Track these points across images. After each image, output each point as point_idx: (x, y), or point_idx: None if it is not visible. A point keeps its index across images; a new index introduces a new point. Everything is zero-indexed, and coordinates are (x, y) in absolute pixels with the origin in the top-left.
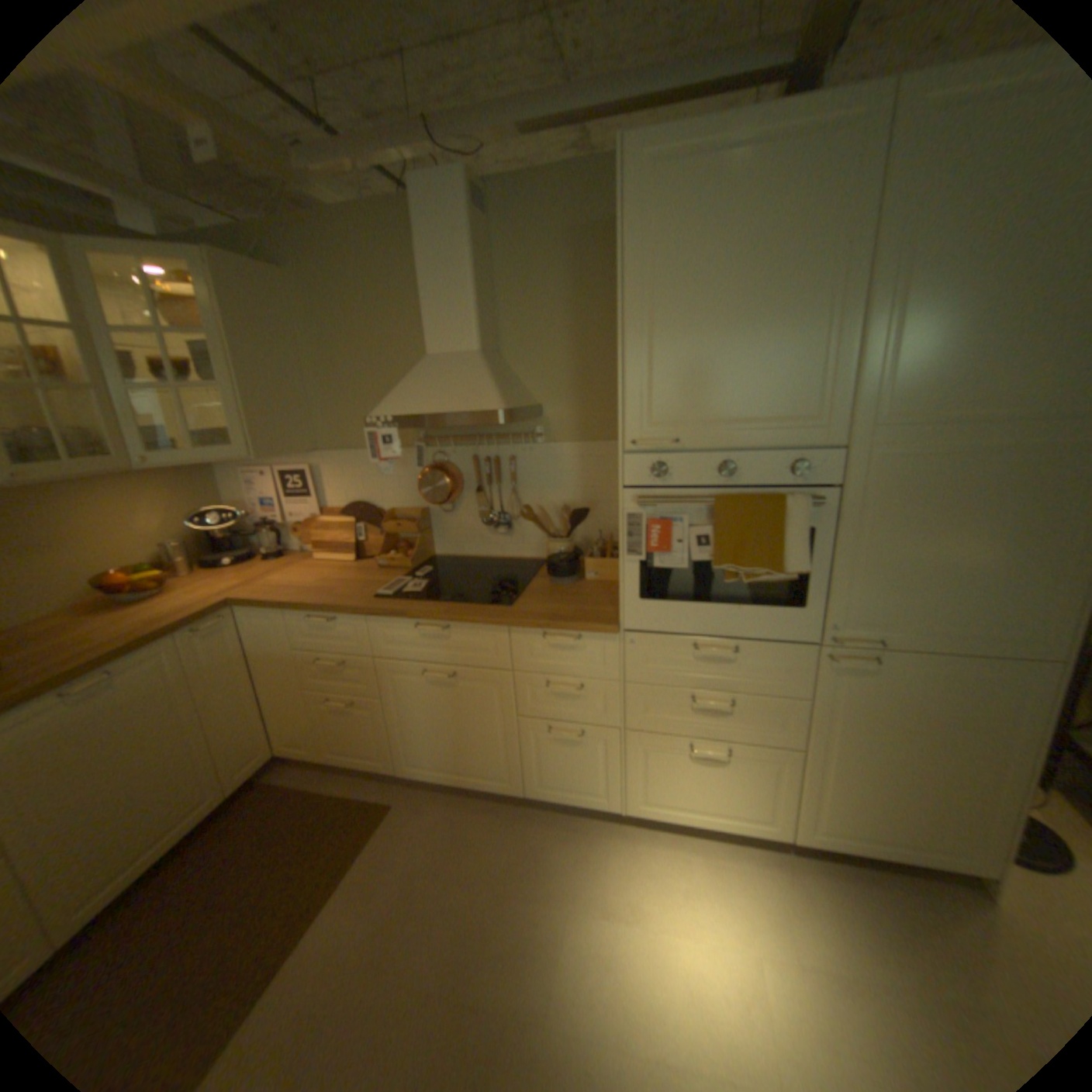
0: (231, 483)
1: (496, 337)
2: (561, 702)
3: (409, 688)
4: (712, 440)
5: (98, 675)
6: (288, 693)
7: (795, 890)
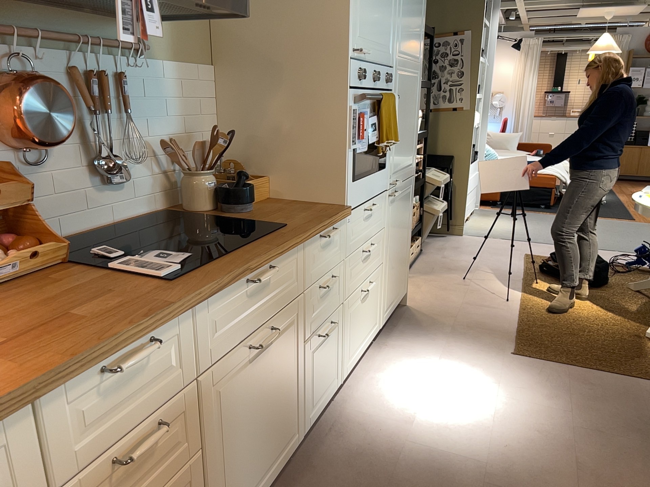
0: None
1: None
2: (323, 302)
3: (231, 392)
4: (372, 56)
5: None
6: None
7: (394, 348)
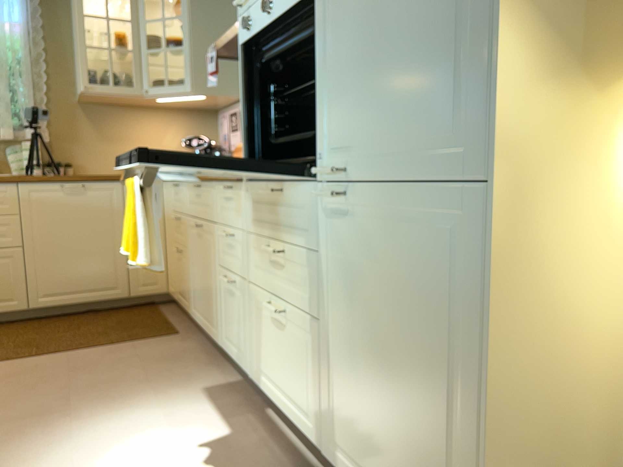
0: (221, 126)
1: None
2: (229, 252)
3: (192, 238)
4: None
5: (78, 183)
6: (170, 243)
7: None
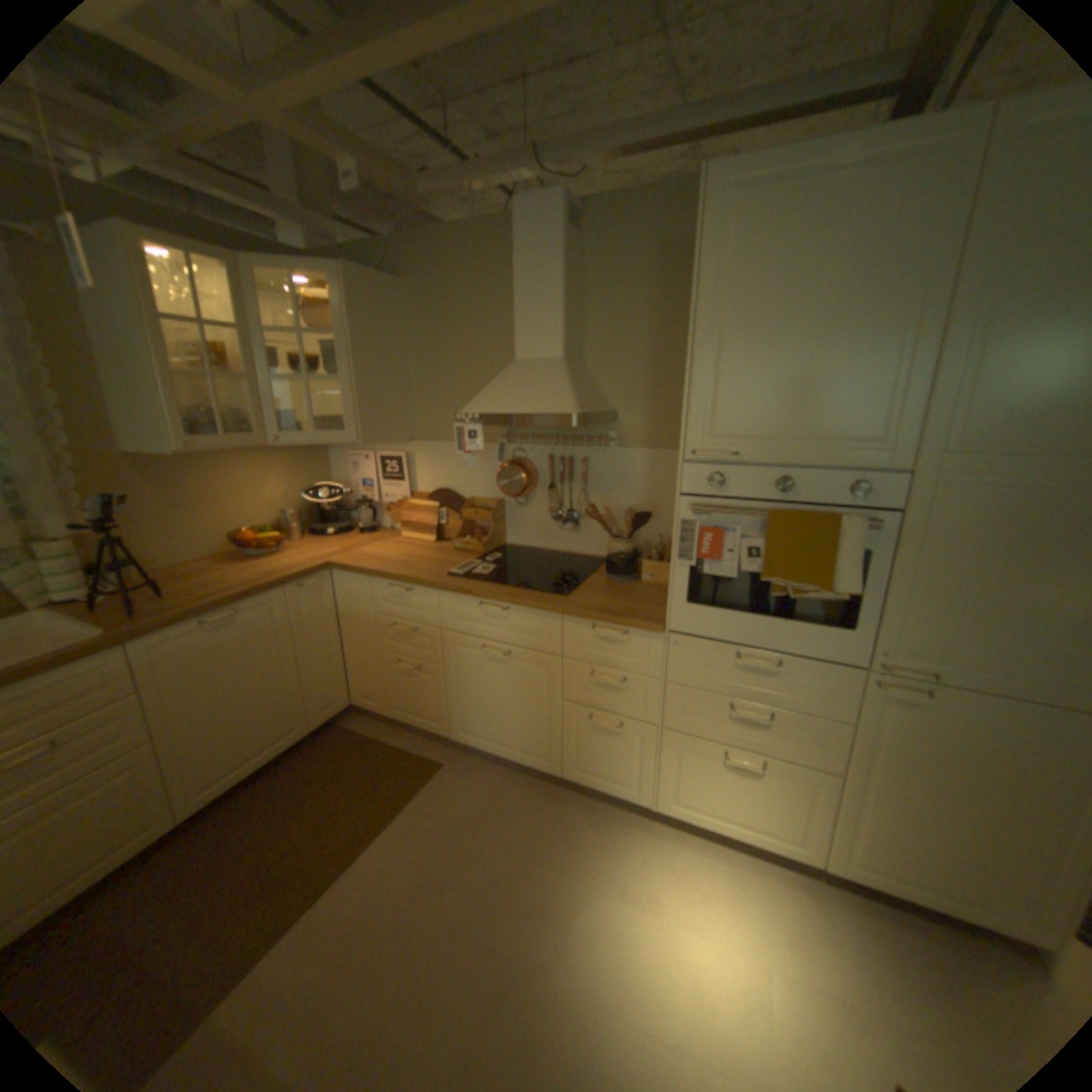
0: (338, 463)
1: (578, 346)
2: (602, 692)
3: (467, 660)
4: (770, 455)
5: (224, 611)
6: (366, 651)
7: (819, 915)
